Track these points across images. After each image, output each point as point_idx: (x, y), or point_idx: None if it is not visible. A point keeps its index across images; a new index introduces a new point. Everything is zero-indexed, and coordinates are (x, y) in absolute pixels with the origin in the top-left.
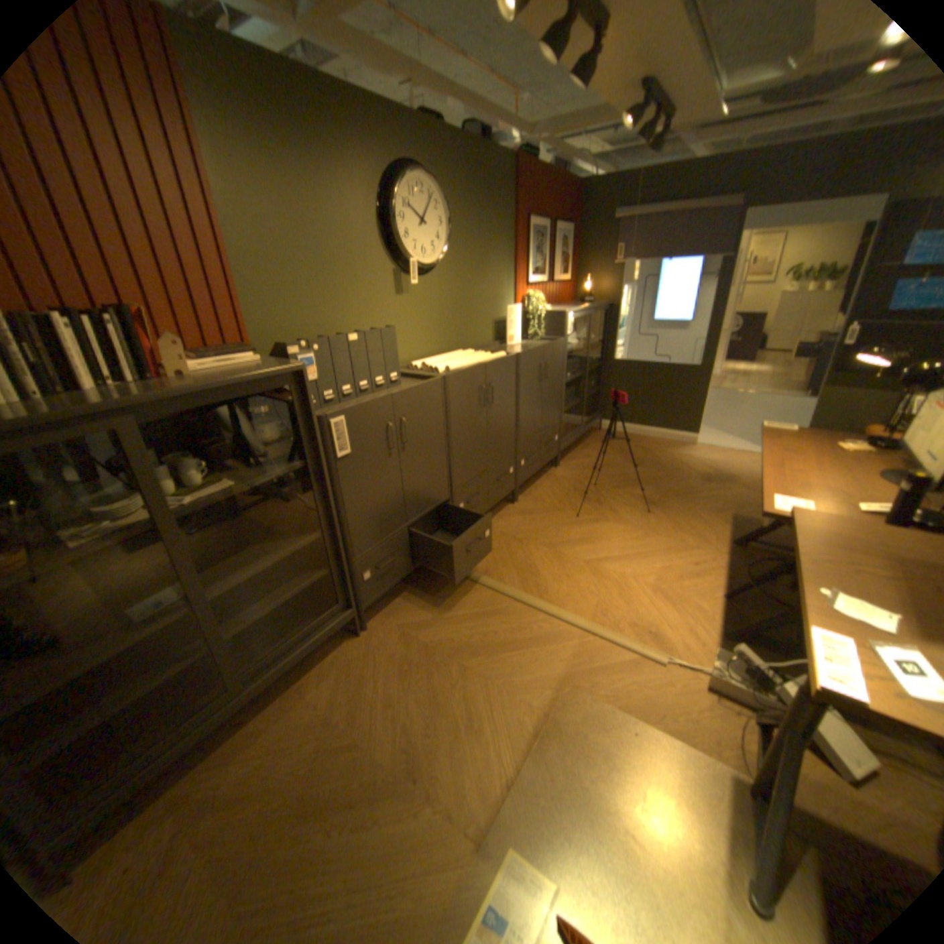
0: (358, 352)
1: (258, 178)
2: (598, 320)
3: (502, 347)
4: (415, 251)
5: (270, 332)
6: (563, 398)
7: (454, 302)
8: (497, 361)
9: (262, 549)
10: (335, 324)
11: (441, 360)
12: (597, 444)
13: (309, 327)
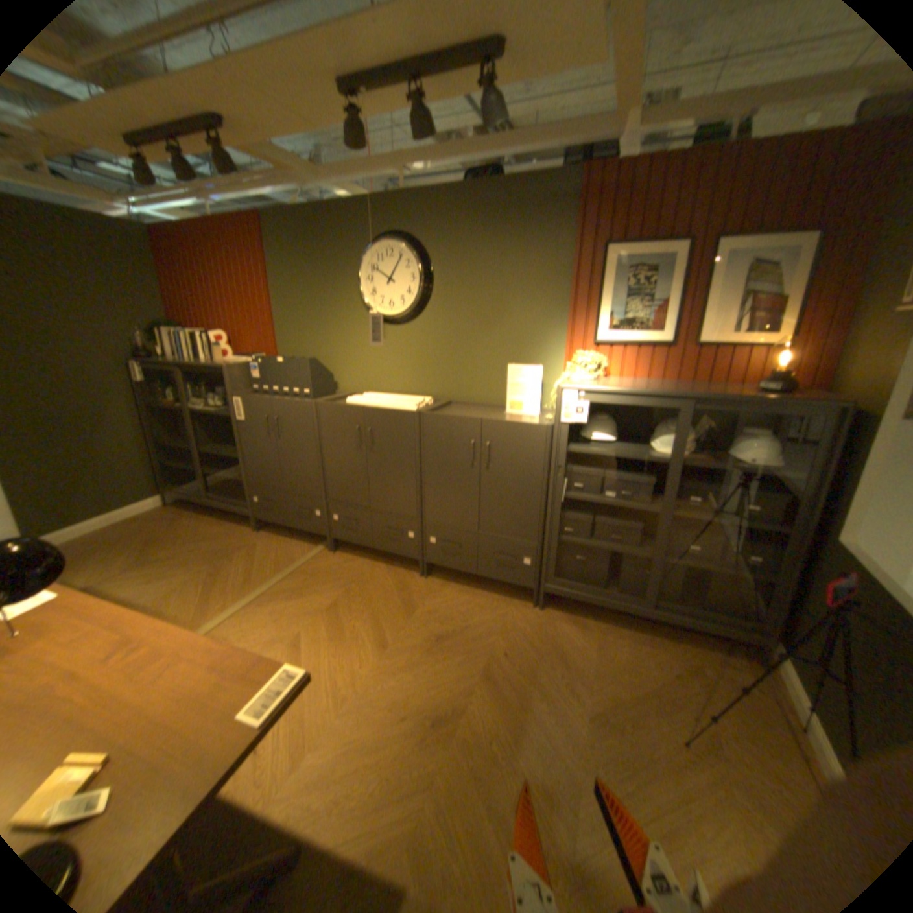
0: (283, 368)
1: (288, 270)
2: (831, 438)
3: (503, 411)
4: (382, 304)
5: (288, 350)
6: (555, 515)
7: (441, 350)
8: (381, 409)
9: (233, 449)
10: (323, 352)
11: (379, 396)
12: (680, 662)
13: (308, 351)
